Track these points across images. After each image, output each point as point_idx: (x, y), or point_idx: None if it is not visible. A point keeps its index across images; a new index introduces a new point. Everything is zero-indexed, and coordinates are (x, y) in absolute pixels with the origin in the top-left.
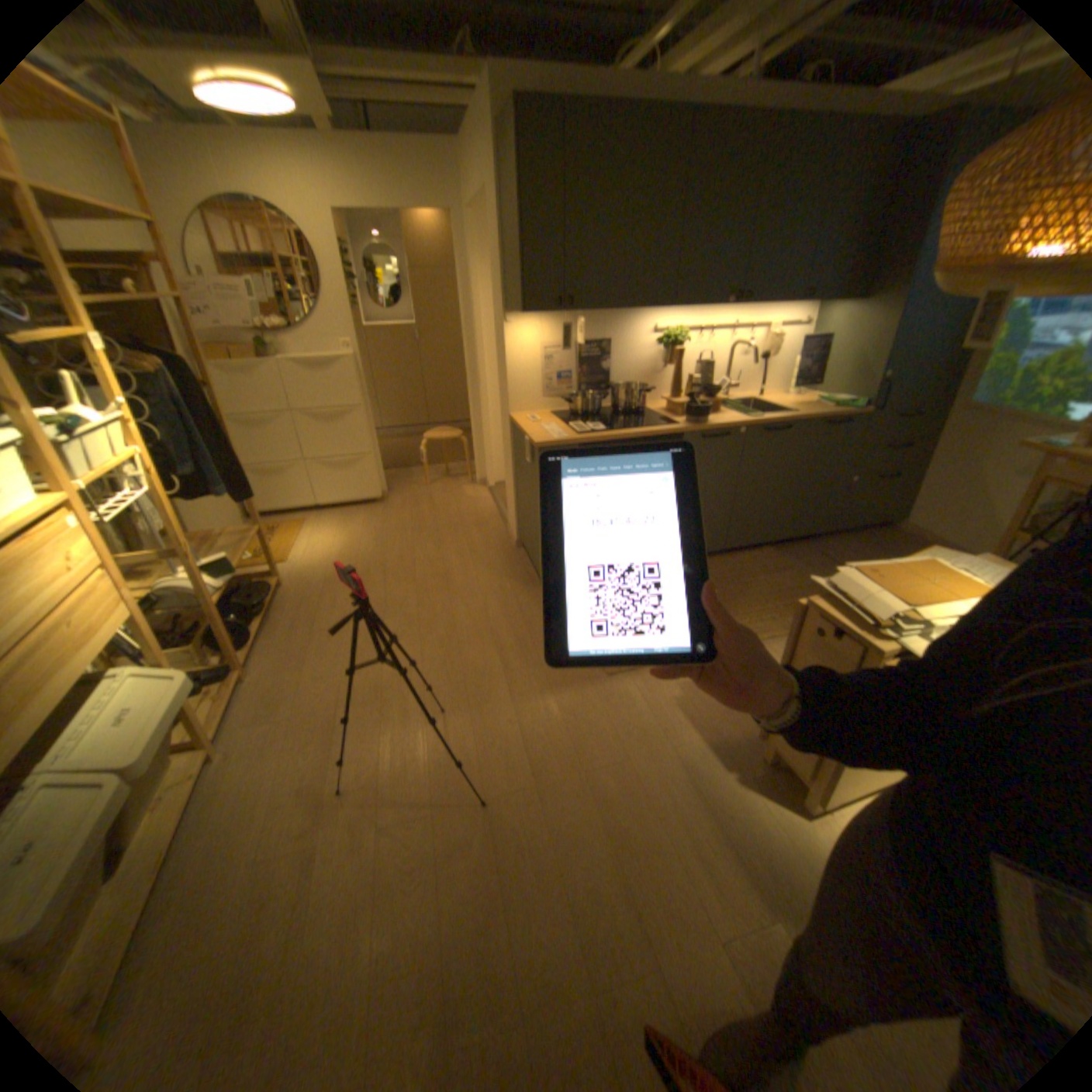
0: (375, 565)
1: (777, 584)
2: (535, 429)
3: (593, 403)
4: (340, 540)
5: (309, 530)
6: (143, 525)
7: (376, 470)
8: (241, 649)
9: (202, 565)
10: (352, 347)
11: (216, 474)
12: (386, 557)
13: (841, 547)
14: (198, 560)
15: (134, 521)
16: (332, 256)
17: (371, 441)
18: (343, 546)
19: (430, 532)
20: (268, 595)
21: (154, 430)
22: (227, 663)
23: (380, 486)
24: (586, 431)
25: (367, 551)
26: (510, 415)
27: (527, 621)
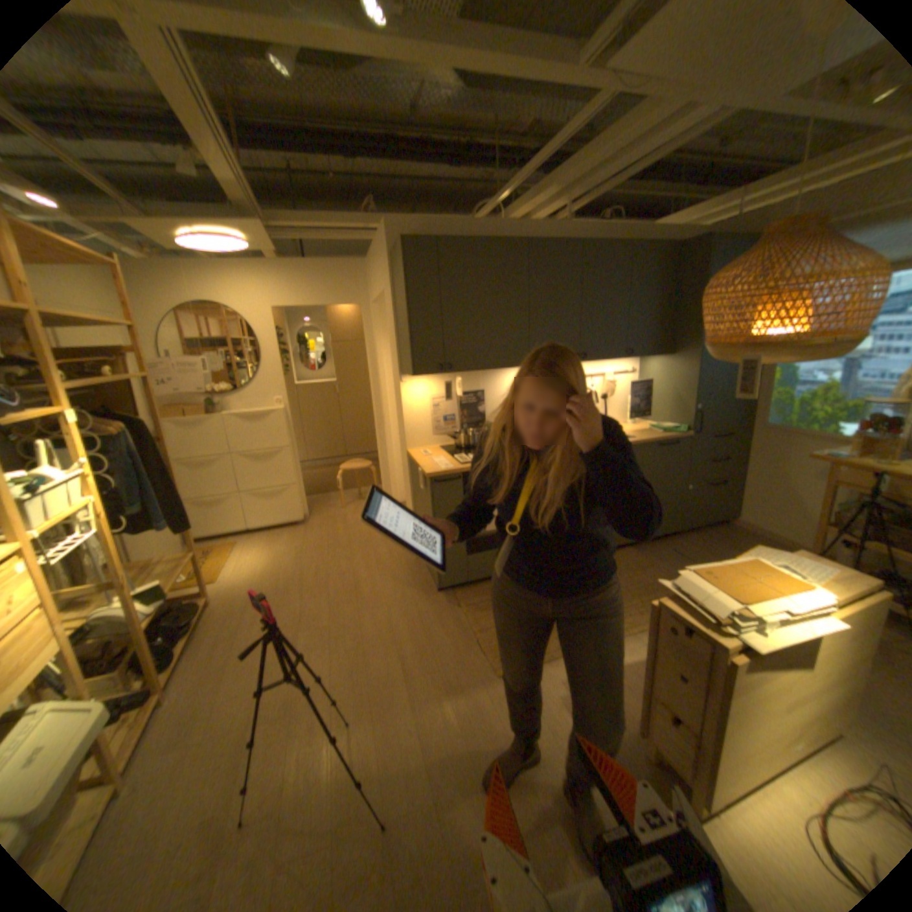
0: (293, 582)
1: (640, 581)
2: (427, 461)
3: (473, 438)
4: (265, 560)
5: (239, 552)
6: (91, 559)
7: (300, 497)
8: (164, 672)
9: (138, 593)
10: (284, 402)
11: (159, 513)
12: (304, 574)
13: (690, 545)
14: (135, 589)
15: (84, 556)
16: (271, 339)
17: (296, 475)
18: (267, 566)
19: (343, 549)
20: (196, 616)
21: (111, 480)
22: (148, 688)
23: (302, 511)
24: (468, 462)
25: (288, 570)
26: (408, 451)
27: (426, 628)
